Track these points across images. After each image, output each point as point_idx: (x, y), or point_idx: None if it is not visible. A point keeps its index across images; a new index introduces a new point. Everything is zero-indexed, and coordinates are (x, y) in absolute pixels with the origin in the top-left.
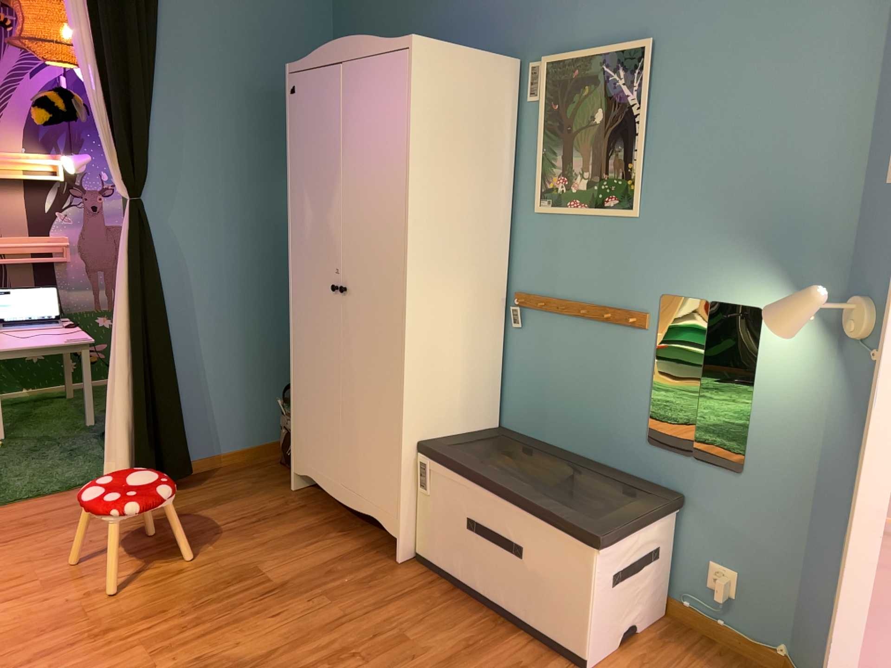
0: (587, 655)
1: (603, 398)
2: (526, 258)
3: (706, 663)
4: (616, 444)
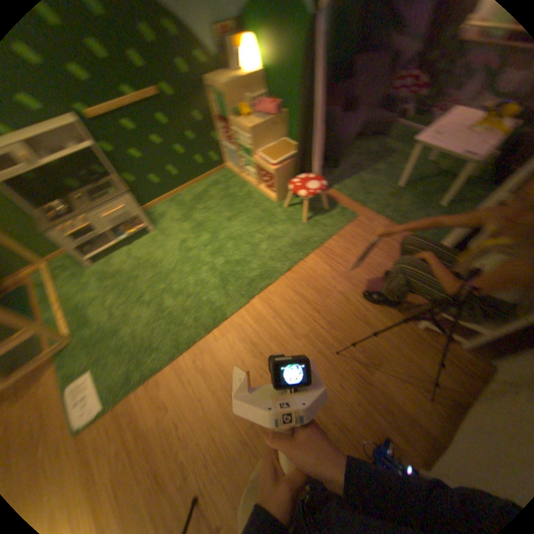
0: None
1: None
2: None
3: None
4: None
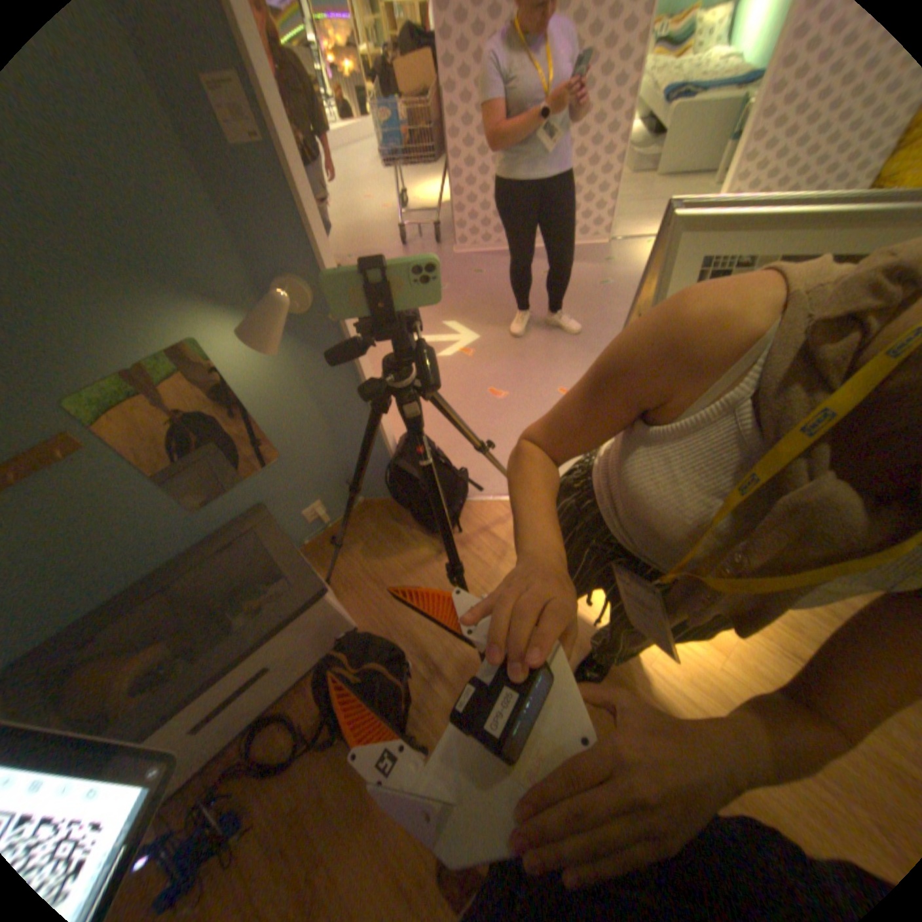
0: (351, 628)
1: (108, 534)
2: None
3: (354, 547)
4: (167, 542)
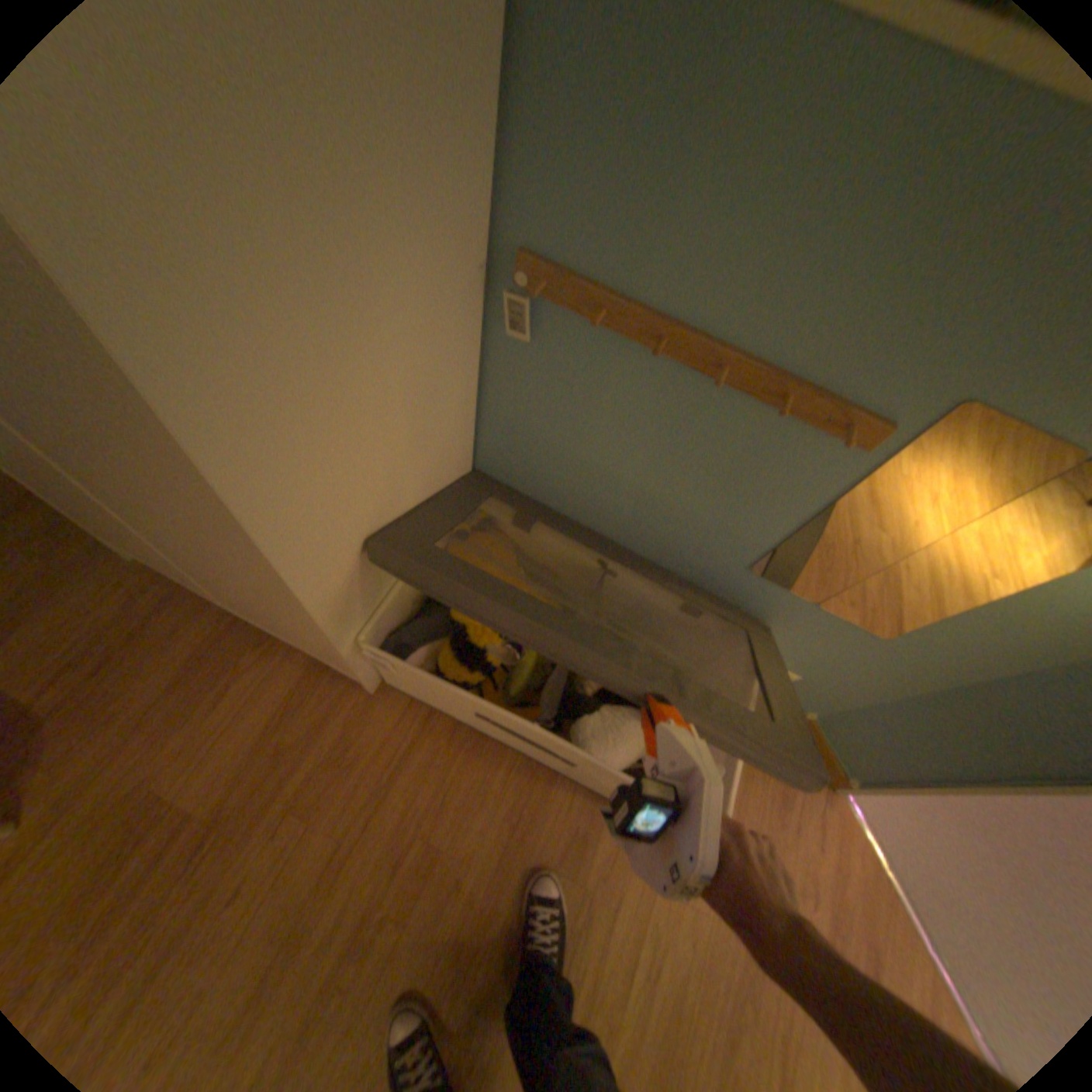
0: None
1: (693, 504)
2: (564, 148)
3: None
4: (691, 555)
